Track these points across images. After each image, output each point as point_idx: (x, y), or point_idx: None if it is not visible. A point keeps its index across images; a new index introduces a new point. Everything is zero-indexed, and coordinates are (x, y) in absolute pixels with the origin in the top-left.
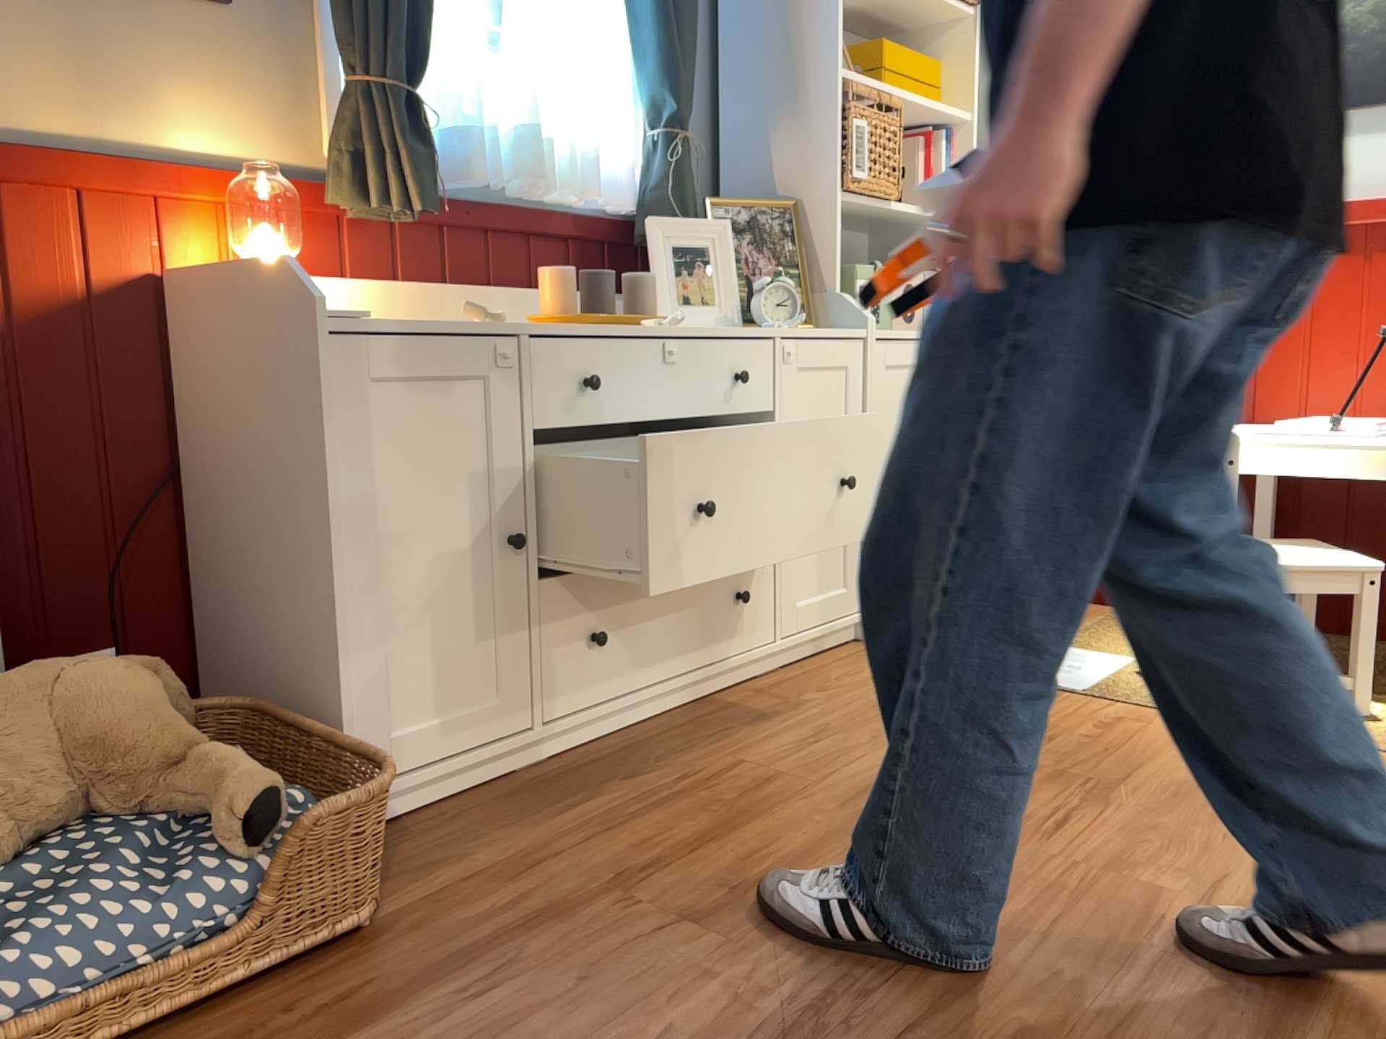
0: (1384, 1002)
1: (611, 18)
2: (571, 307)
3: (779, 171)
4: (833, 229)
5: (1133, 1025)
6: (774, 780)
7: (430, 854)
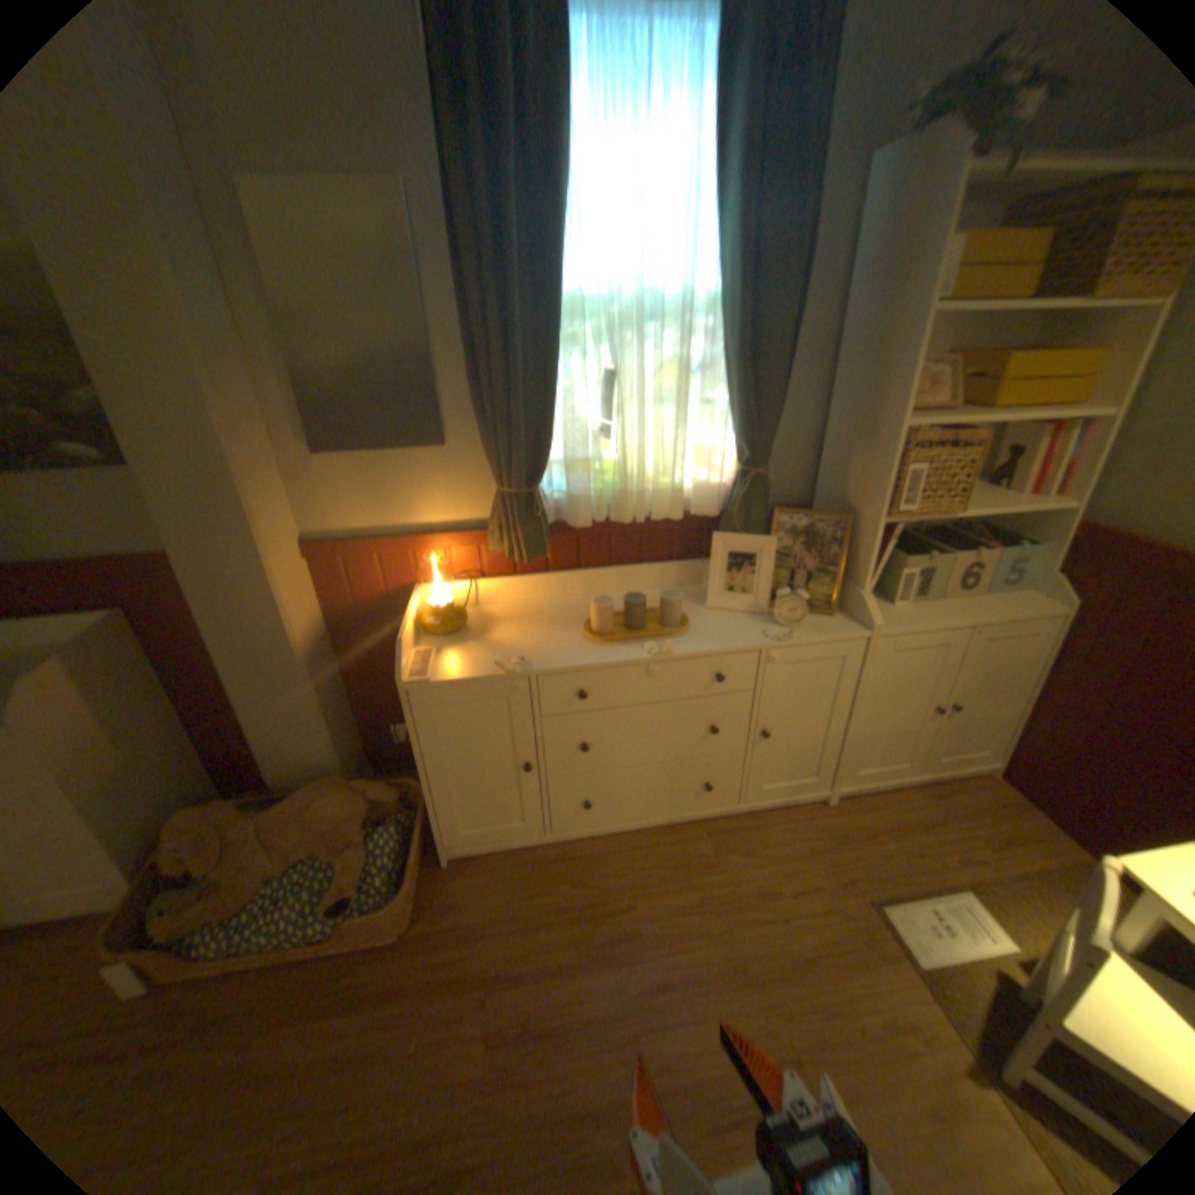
0: None
1: (715, 384)
2: (606, 626)
3: (850, 485)
4: (871, 546)
5: None
6: (633, 940)
7: (459, 896)
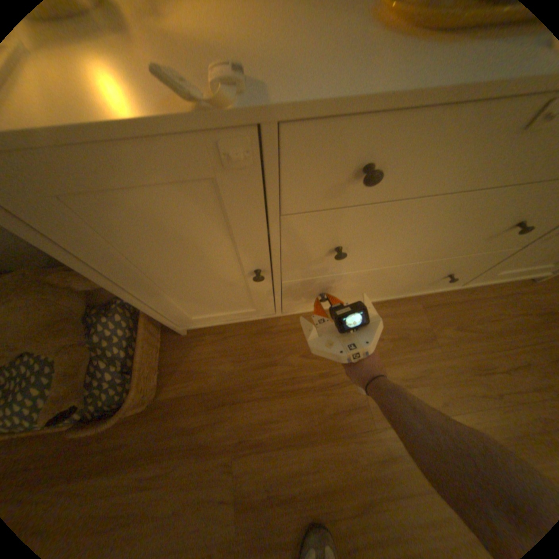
0: None
1: None
2: None
3: None
4: None
5: None
6: (362, 409)
7: (201, 361)
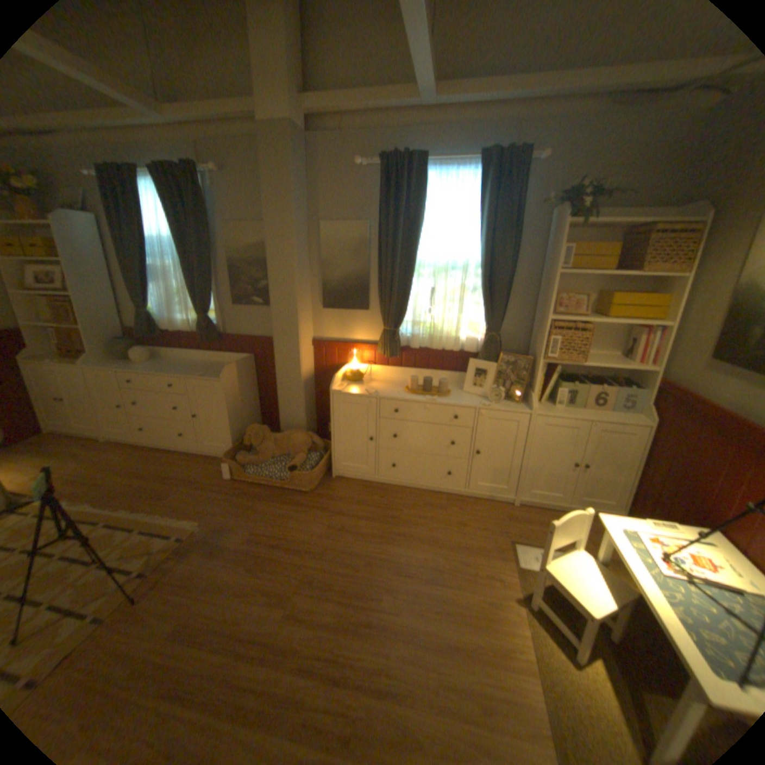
0: (349, 652)
1: (478, 296)
2: (413, 388)
3: (536, 345)
4: (537, 372)
5: (321, 601)
6: (396, 519)
7: (335, 488)
